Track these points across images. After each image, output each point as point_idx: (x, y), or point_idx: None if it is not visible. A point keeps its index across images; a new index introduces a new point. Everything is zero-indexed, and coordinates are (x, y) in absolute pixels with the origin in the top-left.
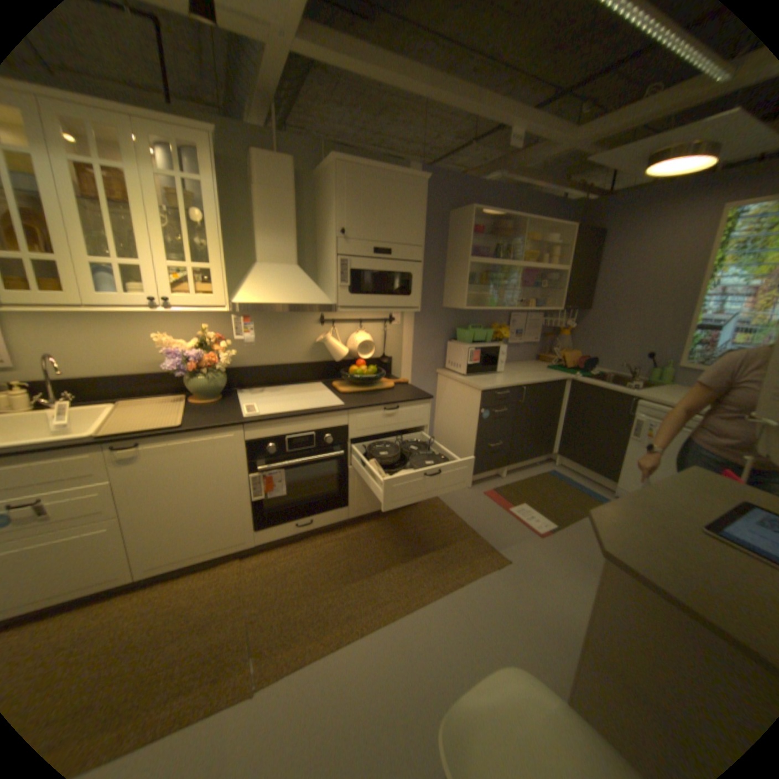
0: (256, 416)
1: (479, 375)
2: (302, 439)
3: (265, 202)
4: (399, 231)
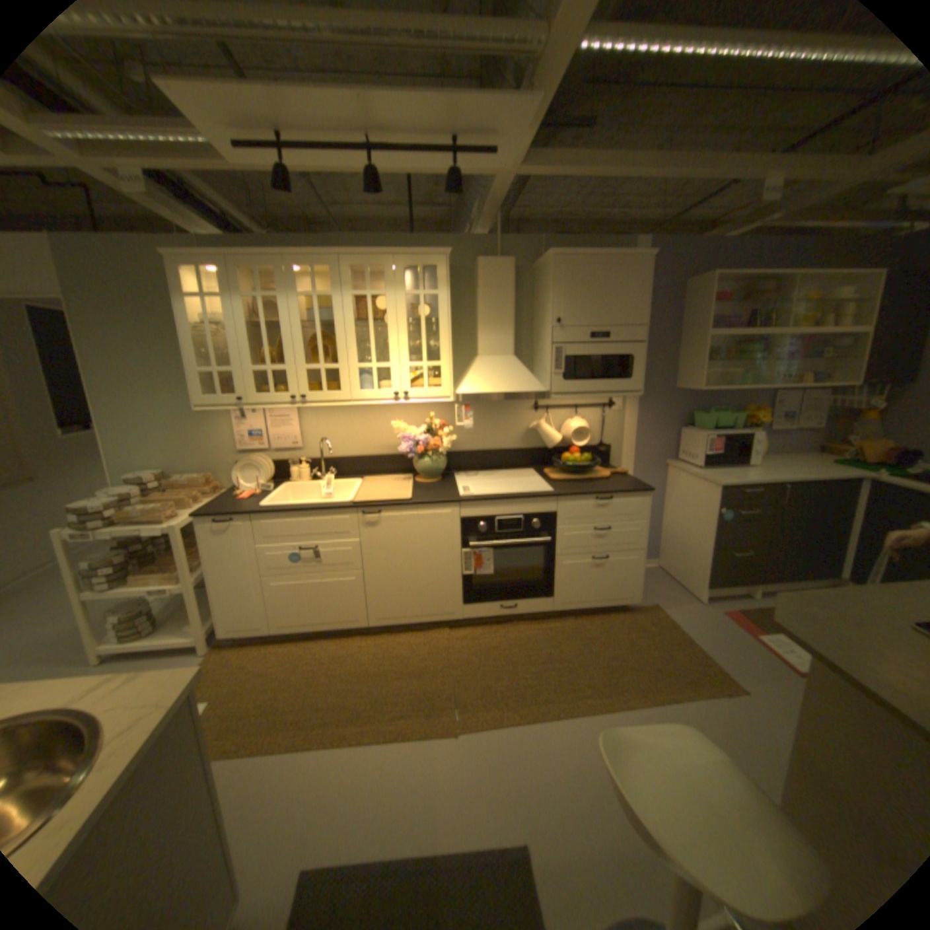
0: (471, 496)
1: (723, 468)
2: (510, 522)
3: (488, 302)
4: (619, 313)
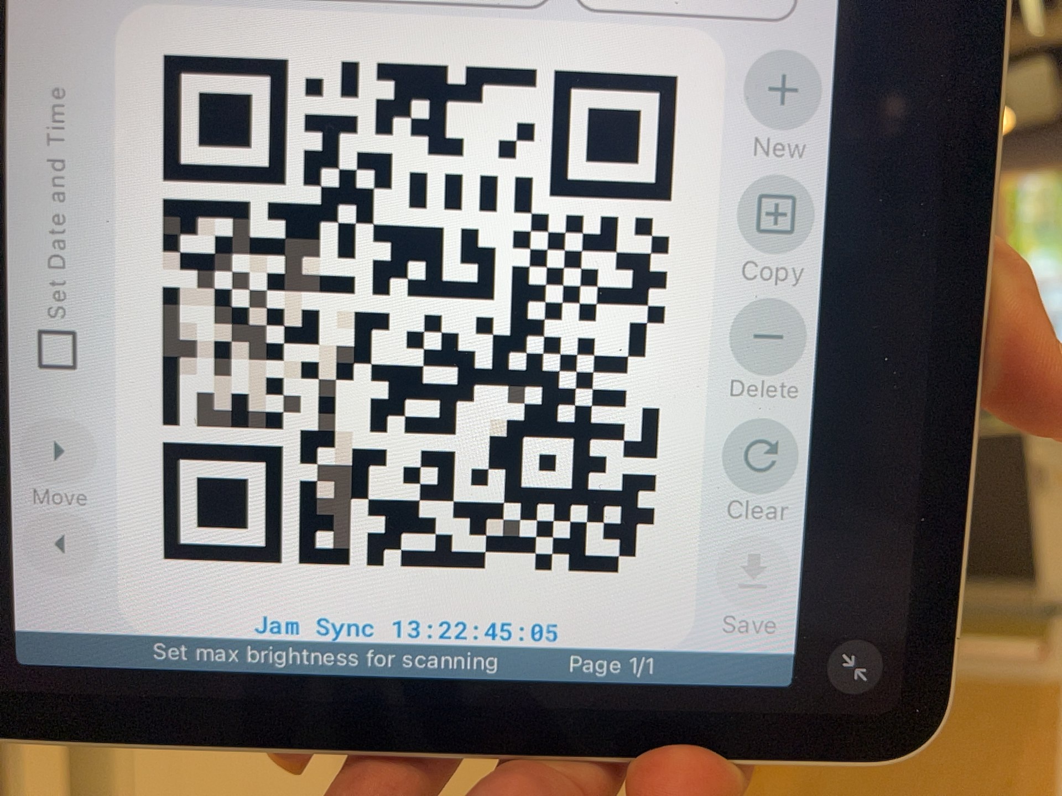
0: None
1: None
2: None
3: None
4: None
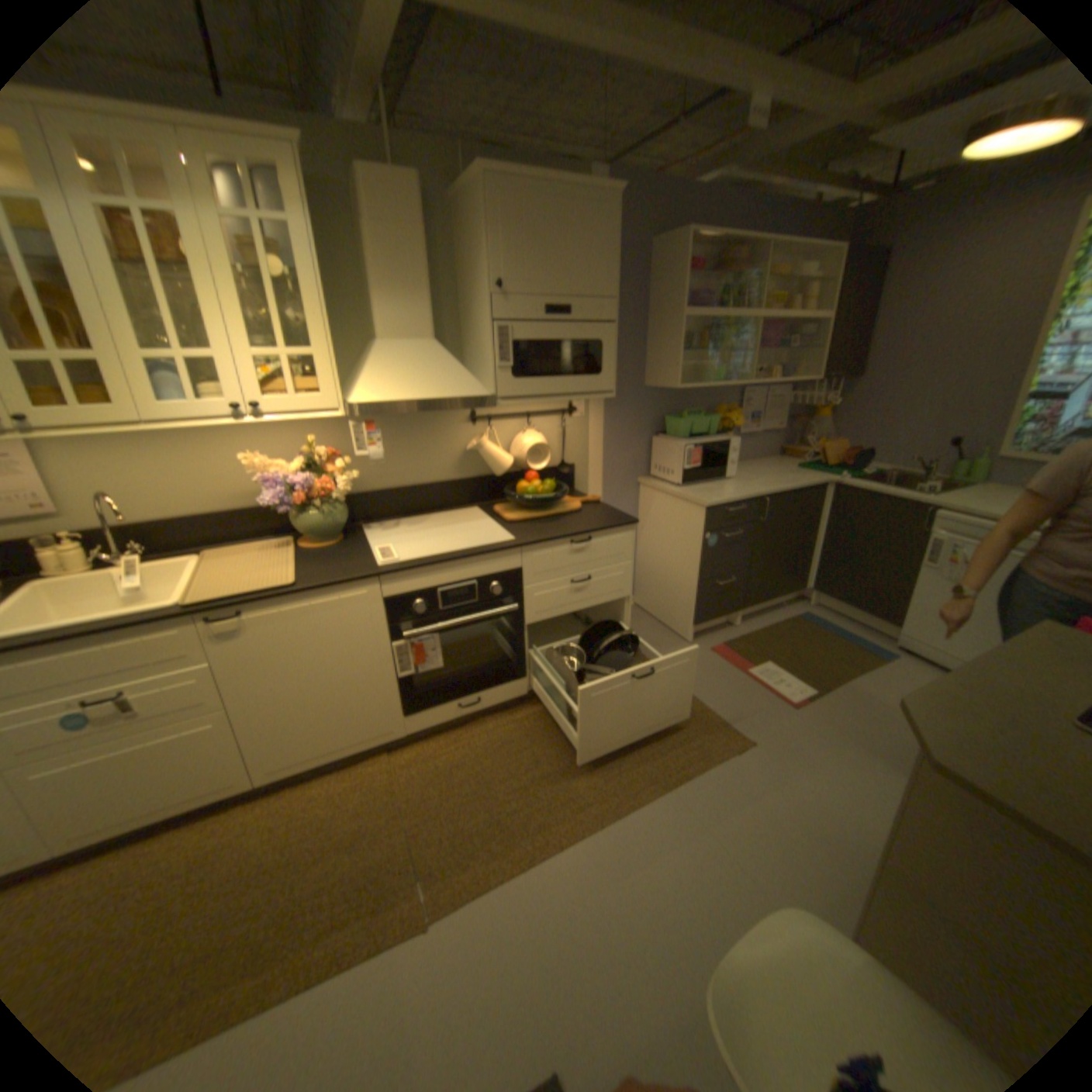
0: (396, 564)
1: (701, 484)
2: (460, 592)
3: (382, 247)
4: (581, 278)
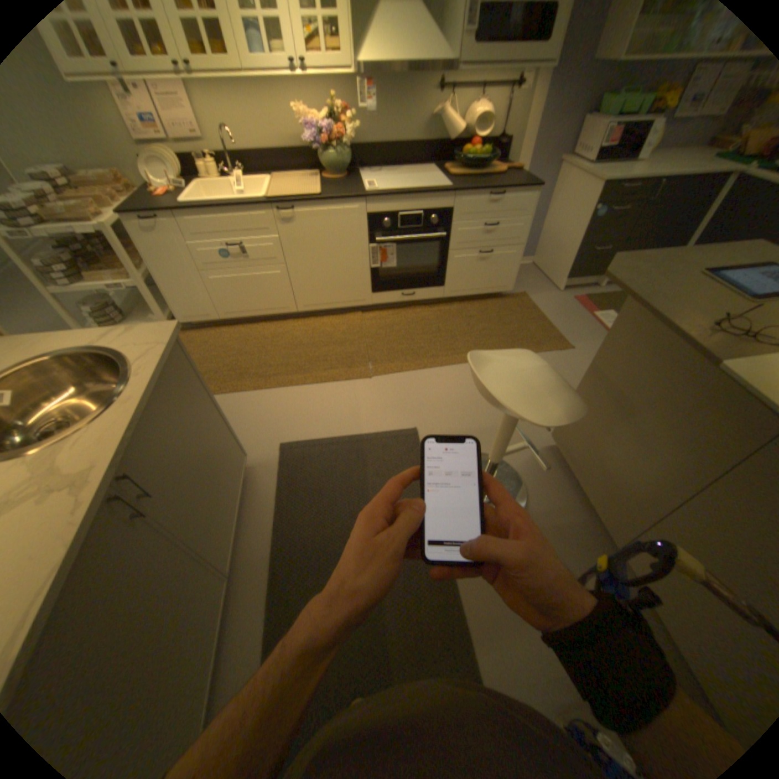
0: (376, 191)
1: (613, 162)
2: (412, 219)
3: None
4: None
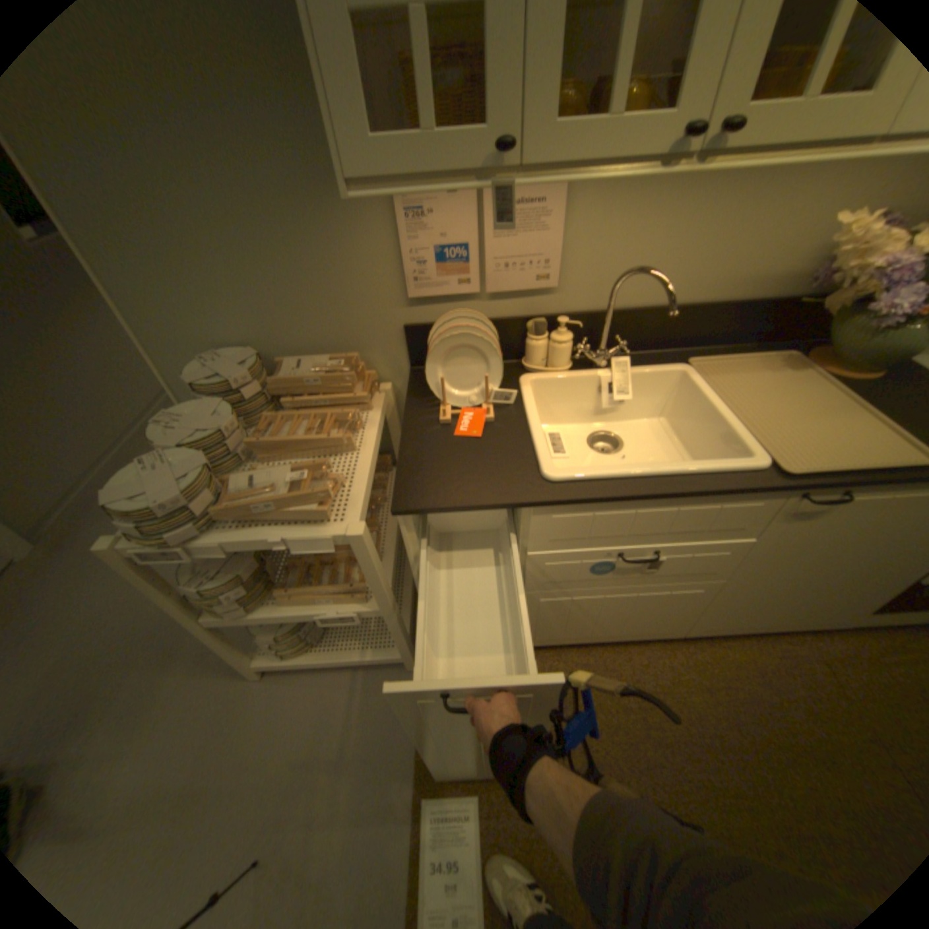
0: None
1: None
2: None
3: None
4: None
